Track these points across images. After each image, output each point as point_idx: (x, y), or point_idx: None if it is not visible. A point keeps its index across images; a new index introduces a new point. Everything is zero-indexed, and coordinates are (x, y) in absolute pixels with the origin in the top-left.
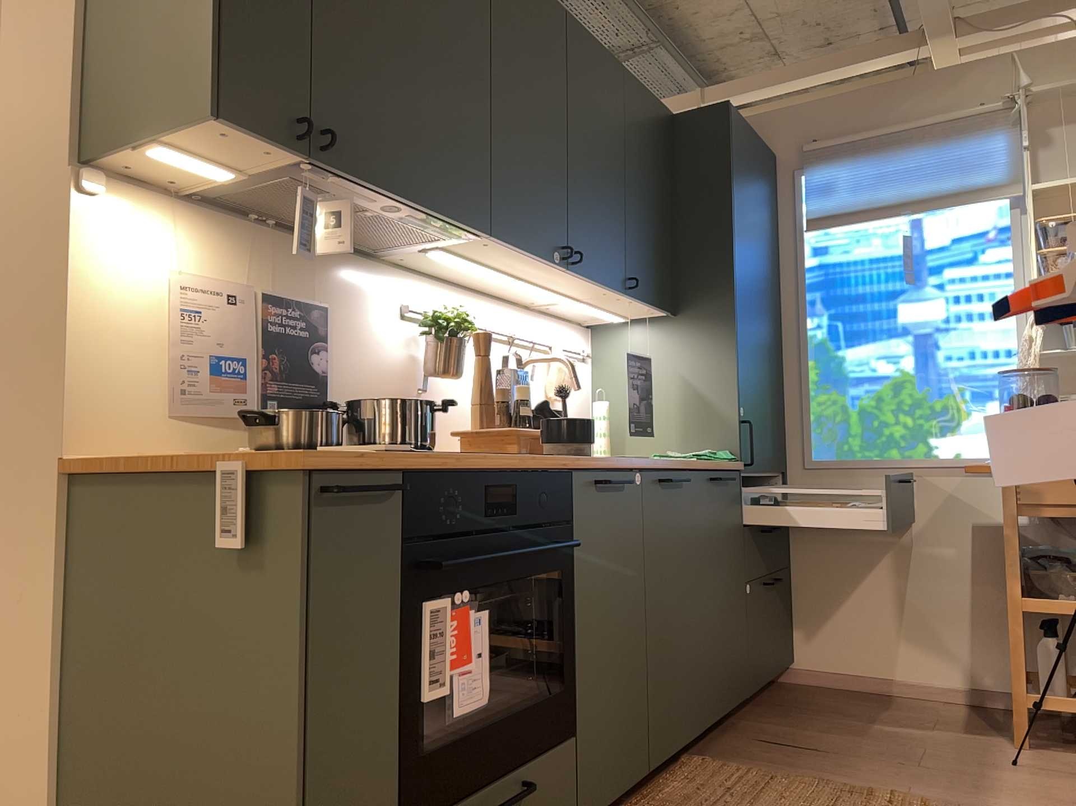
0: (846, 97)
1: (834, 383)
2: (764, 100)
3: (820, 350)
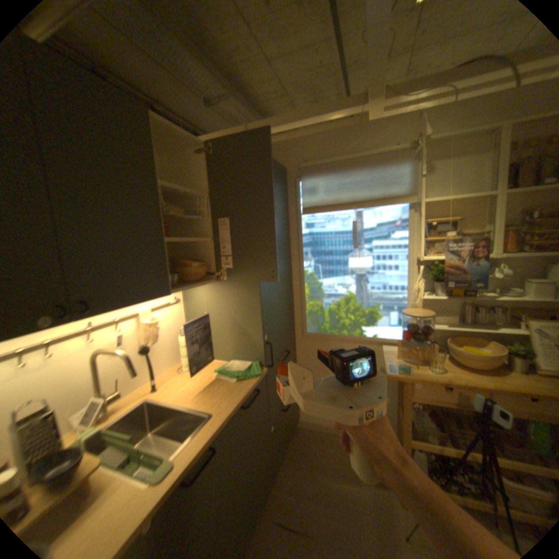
0: (324, 134)
1: (317, 296)
2: (280, 132)
3: (310, 278)
